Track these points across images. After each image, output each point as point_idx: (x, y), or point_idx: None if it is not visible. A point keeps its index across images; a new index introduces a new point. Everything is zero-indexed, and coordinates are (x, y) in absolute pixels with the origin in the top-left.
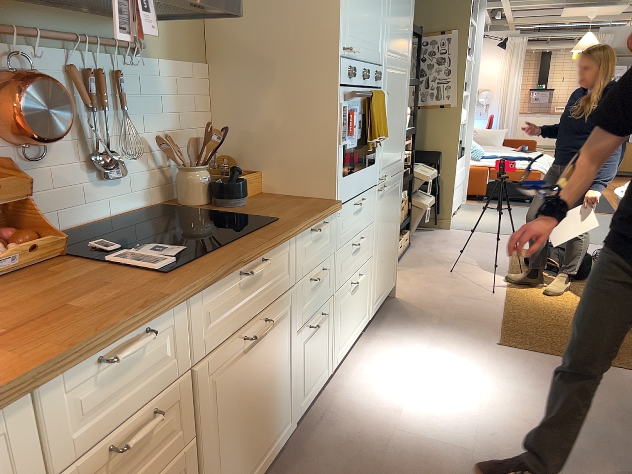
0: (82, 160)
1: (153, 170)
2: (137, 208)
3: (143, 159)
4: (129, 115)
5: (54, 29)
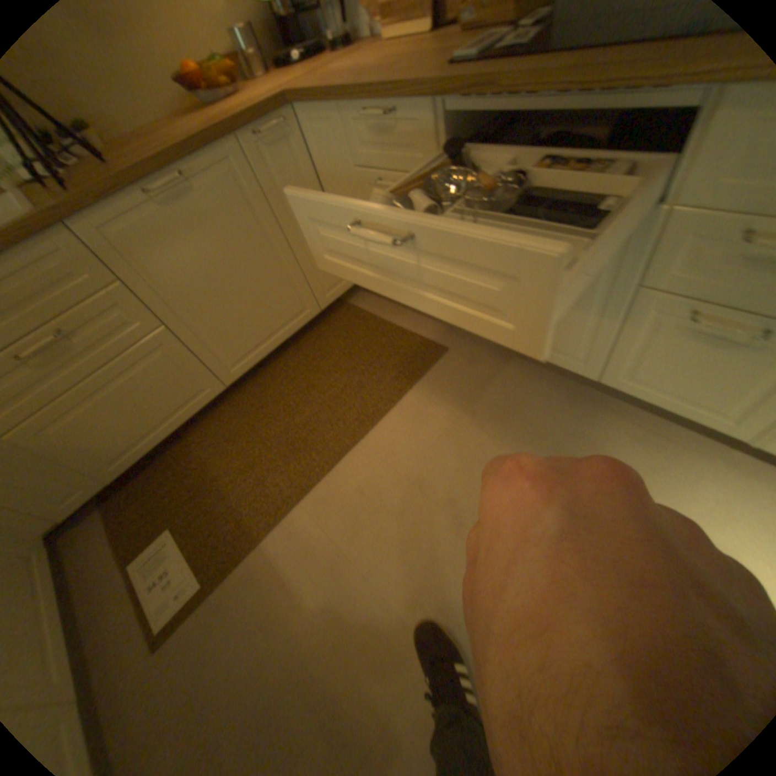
0: None
1: None
2: None
3: None
4: None
5: None
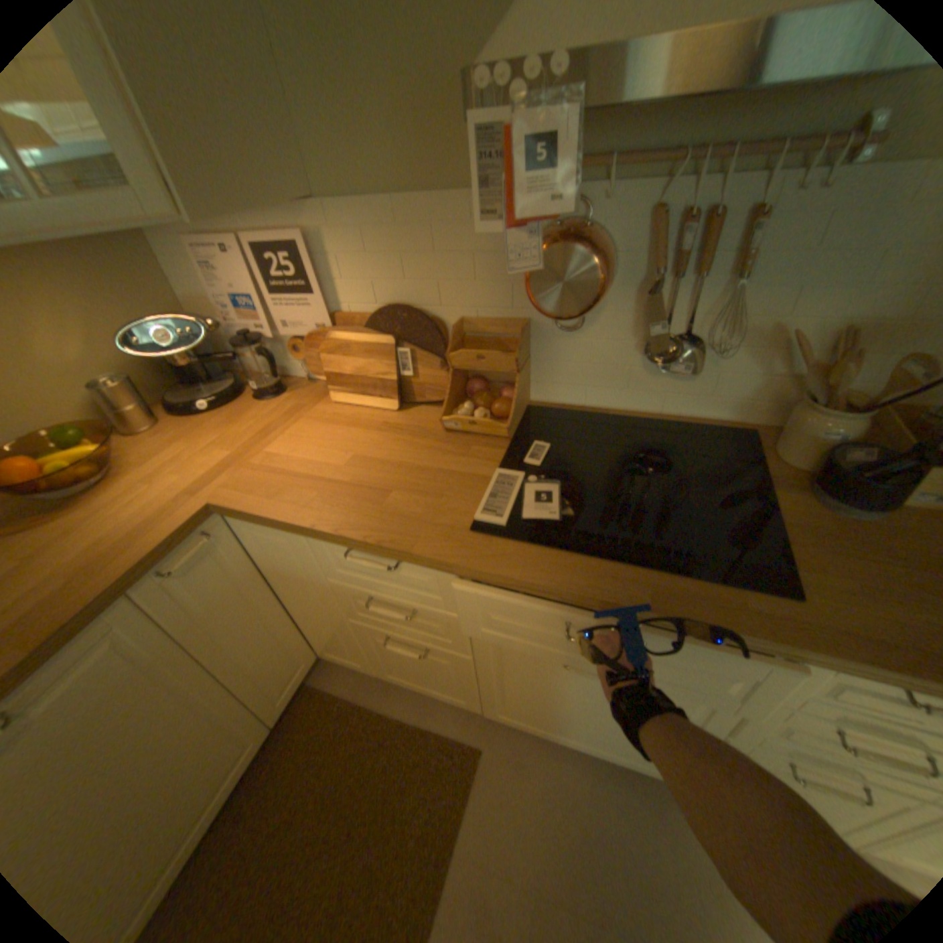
0: (636, 337)
1: (776, 375)
2: (713, 417)
3: (761, 354)
4: (761, 281)
5: (658, 137)
